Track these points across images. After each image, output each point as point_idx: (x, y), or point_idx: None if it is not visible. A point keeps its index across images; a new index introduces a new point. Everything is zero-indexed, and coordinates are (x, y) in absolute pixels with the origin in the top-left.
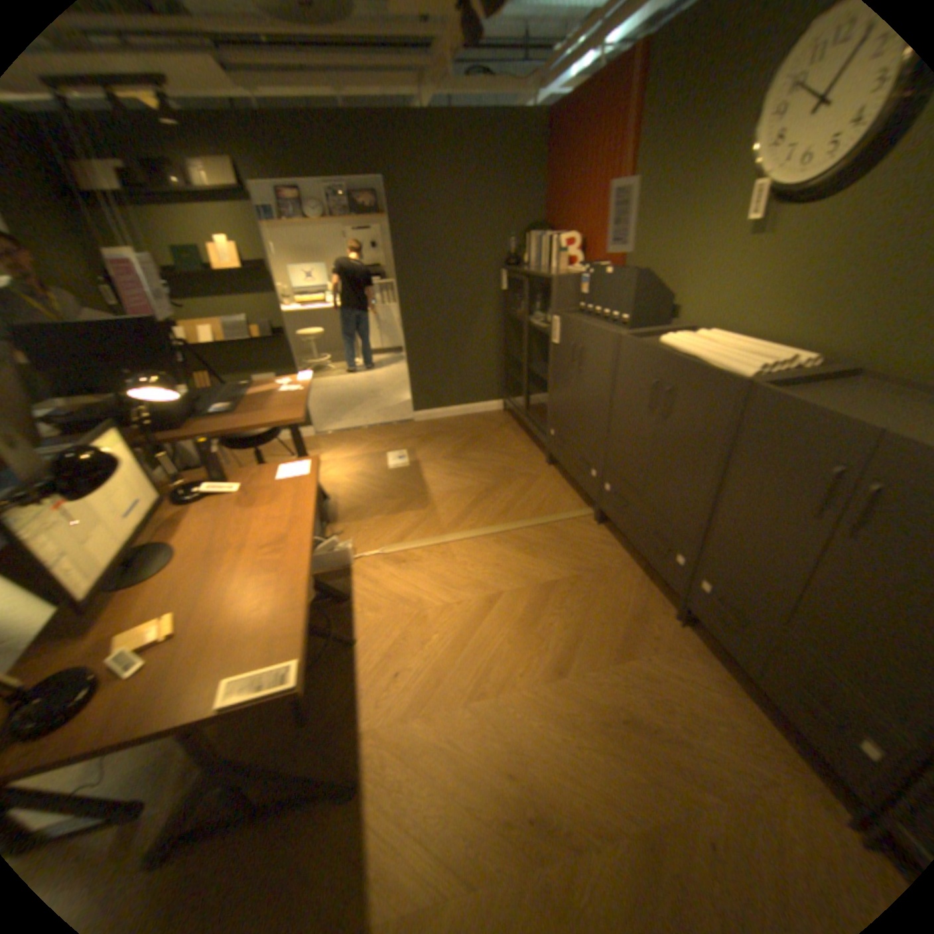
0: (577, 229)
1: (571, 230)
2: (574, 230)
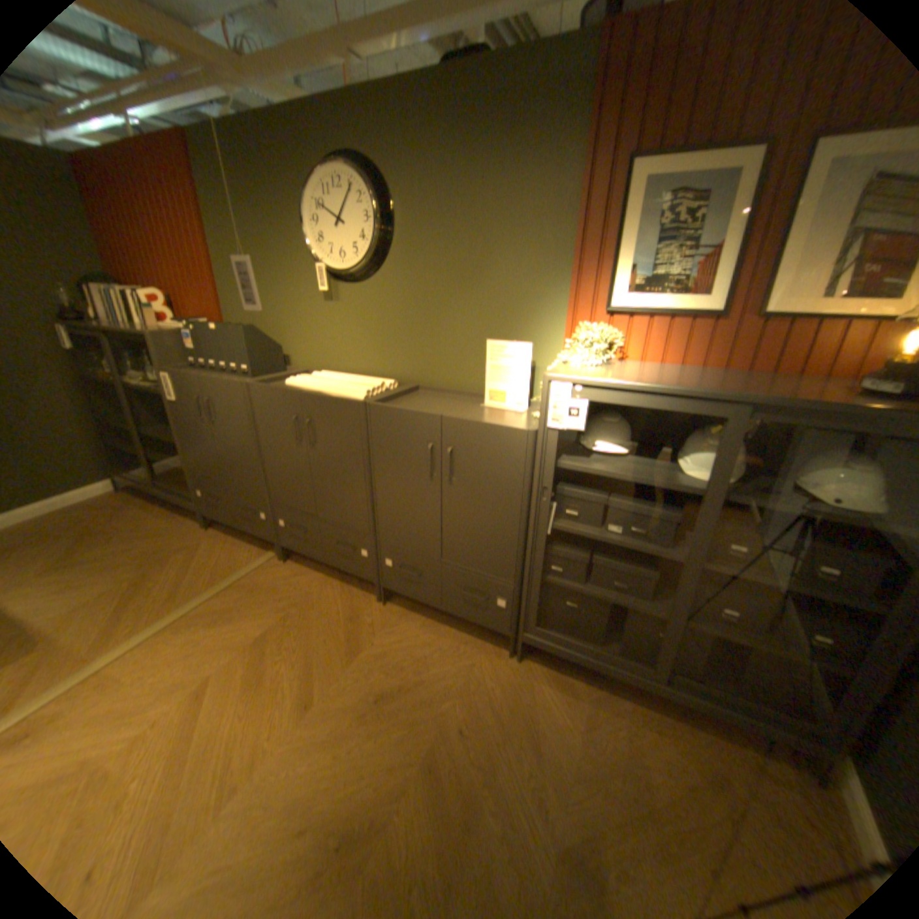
0: (155, 286)
1: (147, 286)
2: (151, 286)
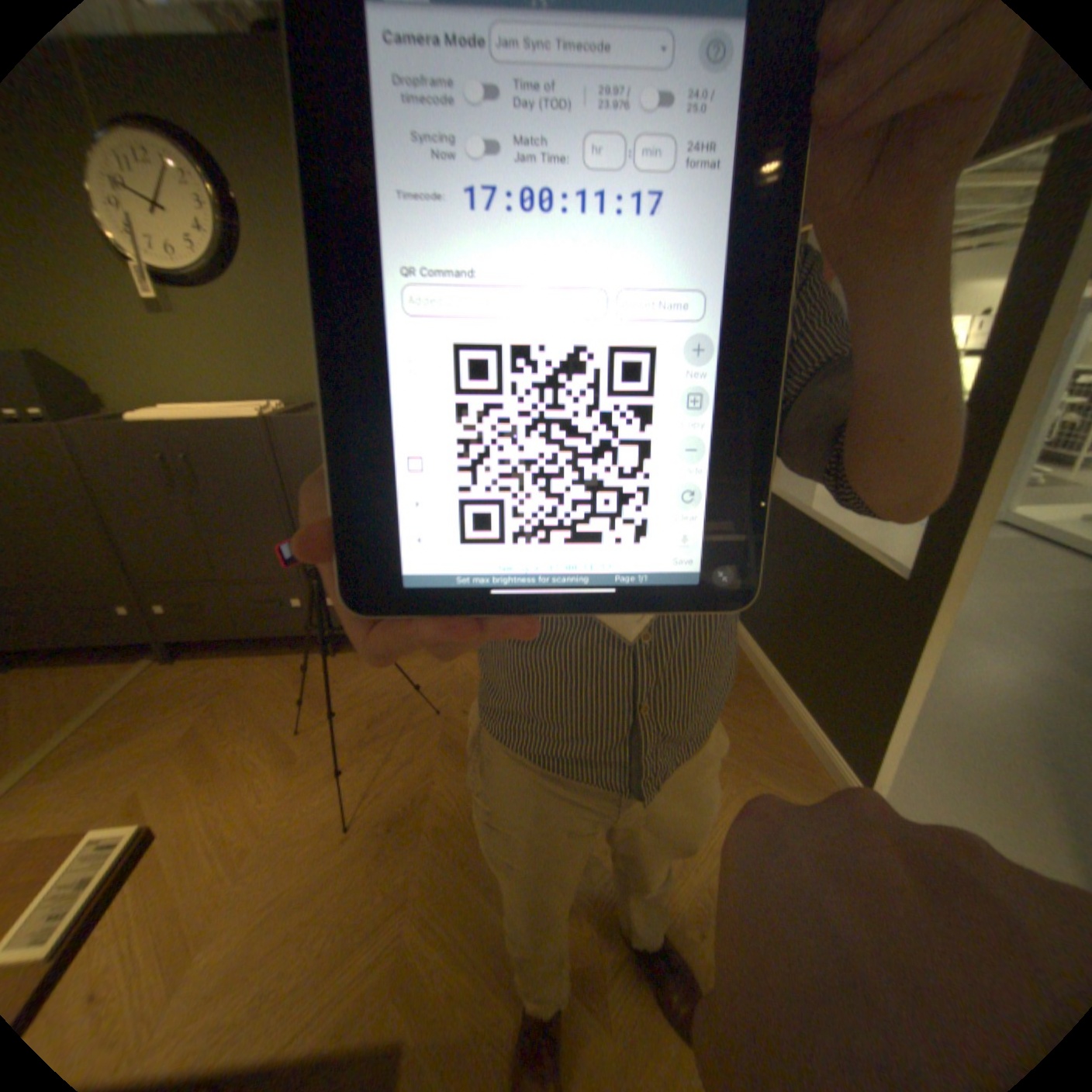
0: None
1: None
2: None
